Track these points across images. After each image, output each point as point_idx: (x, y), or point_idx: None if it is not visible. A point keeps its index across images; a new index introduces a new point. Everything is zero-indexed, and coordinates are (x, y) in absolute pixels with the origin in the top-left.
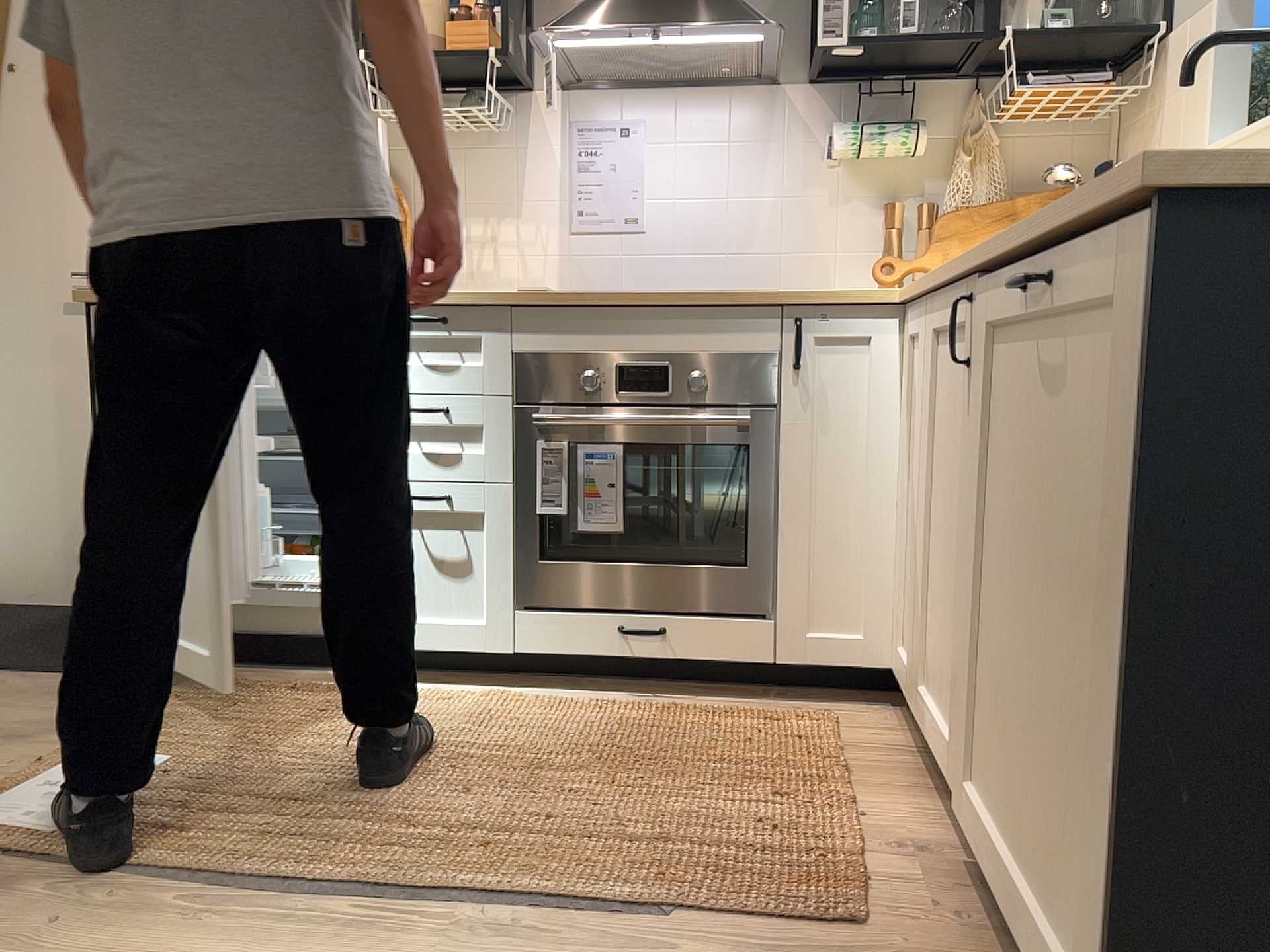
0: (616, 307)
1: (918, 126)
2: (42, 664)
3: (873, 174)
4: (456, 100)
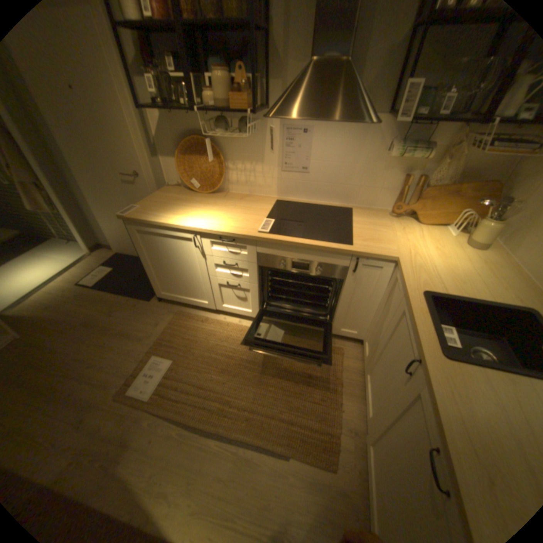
0: (291, 245)
1: (434, 147)
2: (143, 295)
3: (406, 158)
4: (238, 110)
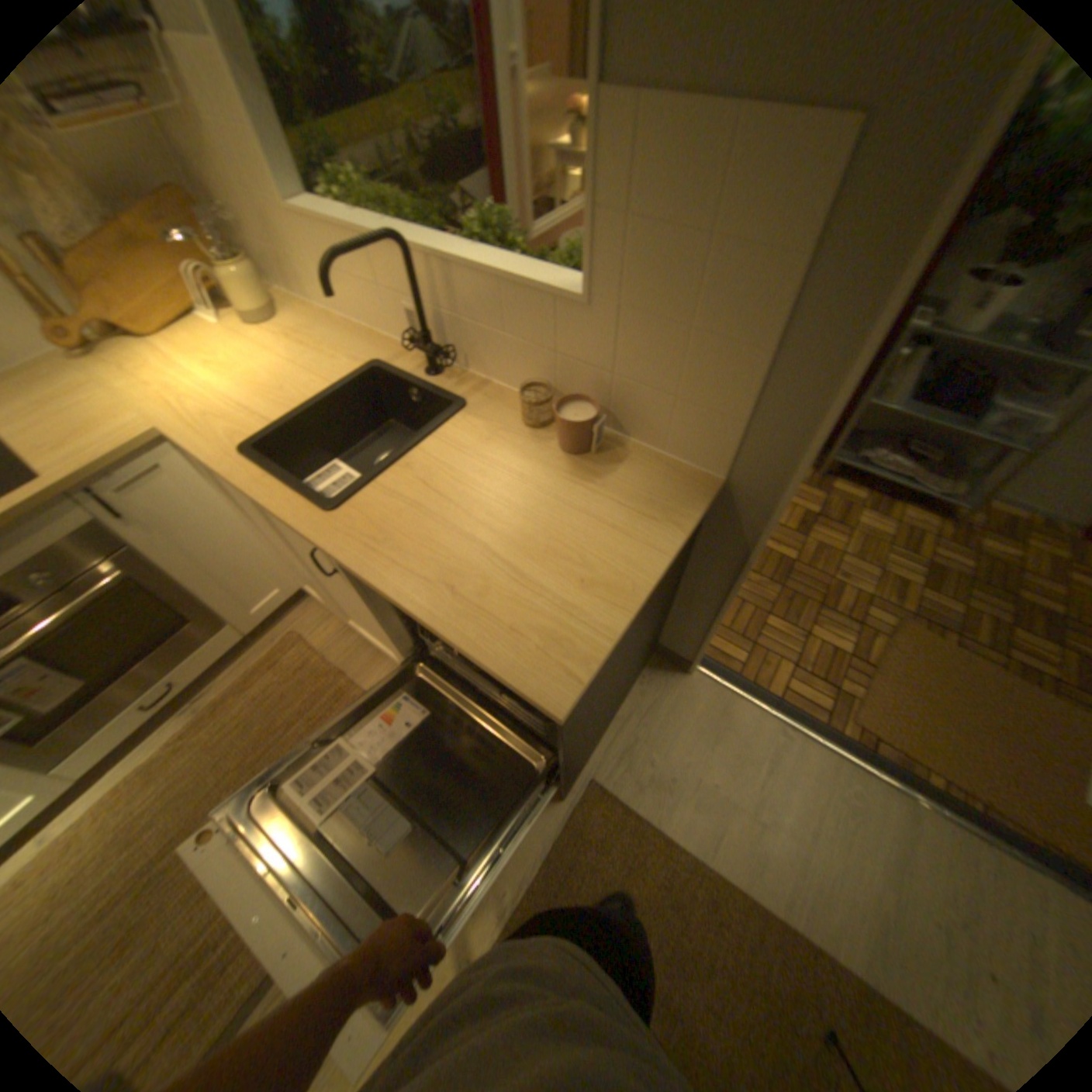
0: None
1: None
2: None
3: None
4: None
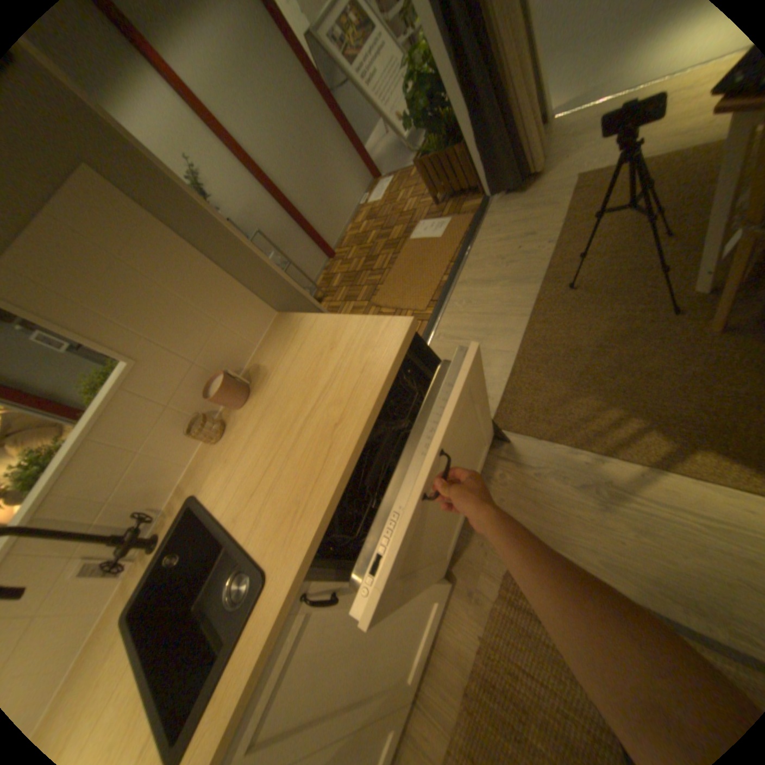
0: None
1: None
2: None
3: None
4: None
